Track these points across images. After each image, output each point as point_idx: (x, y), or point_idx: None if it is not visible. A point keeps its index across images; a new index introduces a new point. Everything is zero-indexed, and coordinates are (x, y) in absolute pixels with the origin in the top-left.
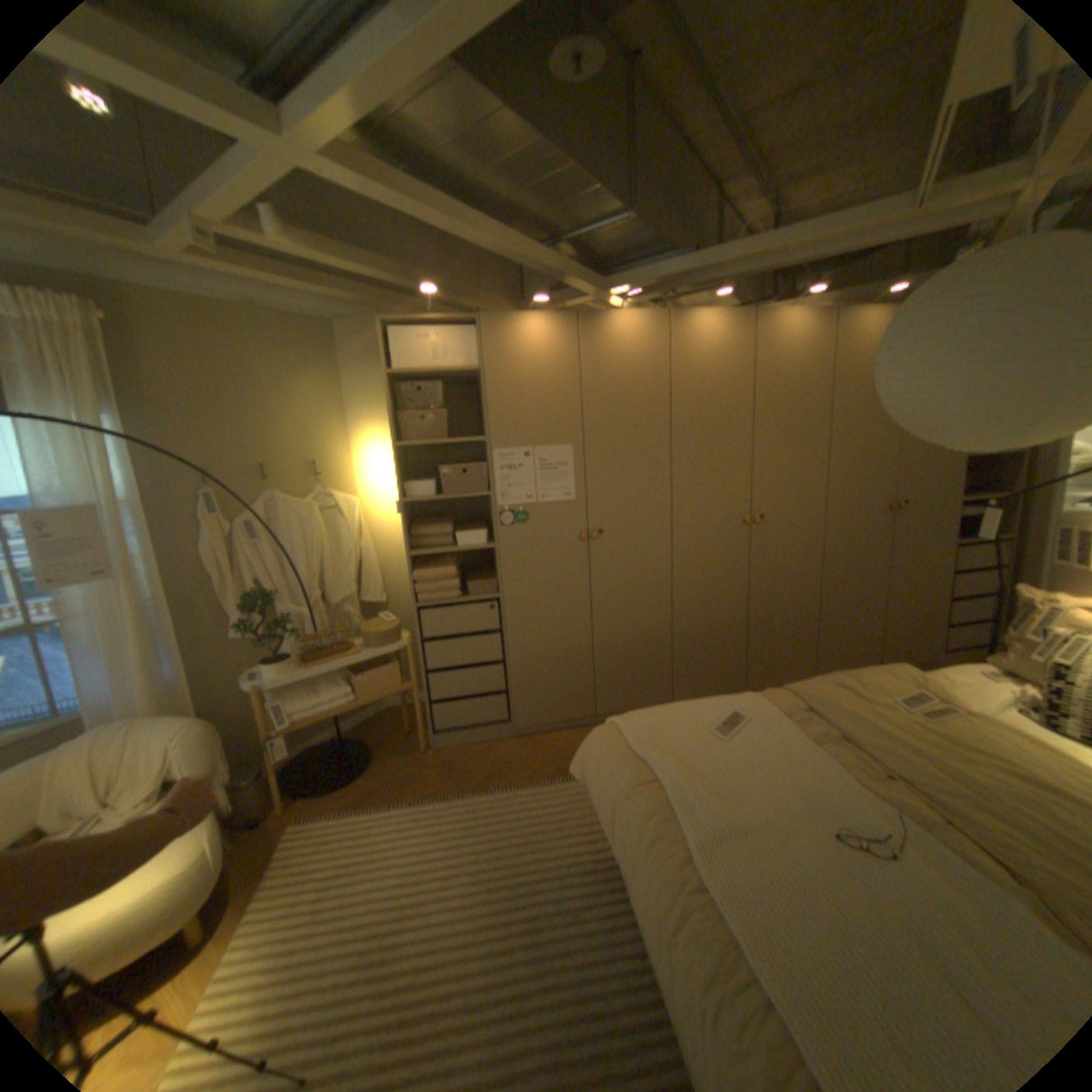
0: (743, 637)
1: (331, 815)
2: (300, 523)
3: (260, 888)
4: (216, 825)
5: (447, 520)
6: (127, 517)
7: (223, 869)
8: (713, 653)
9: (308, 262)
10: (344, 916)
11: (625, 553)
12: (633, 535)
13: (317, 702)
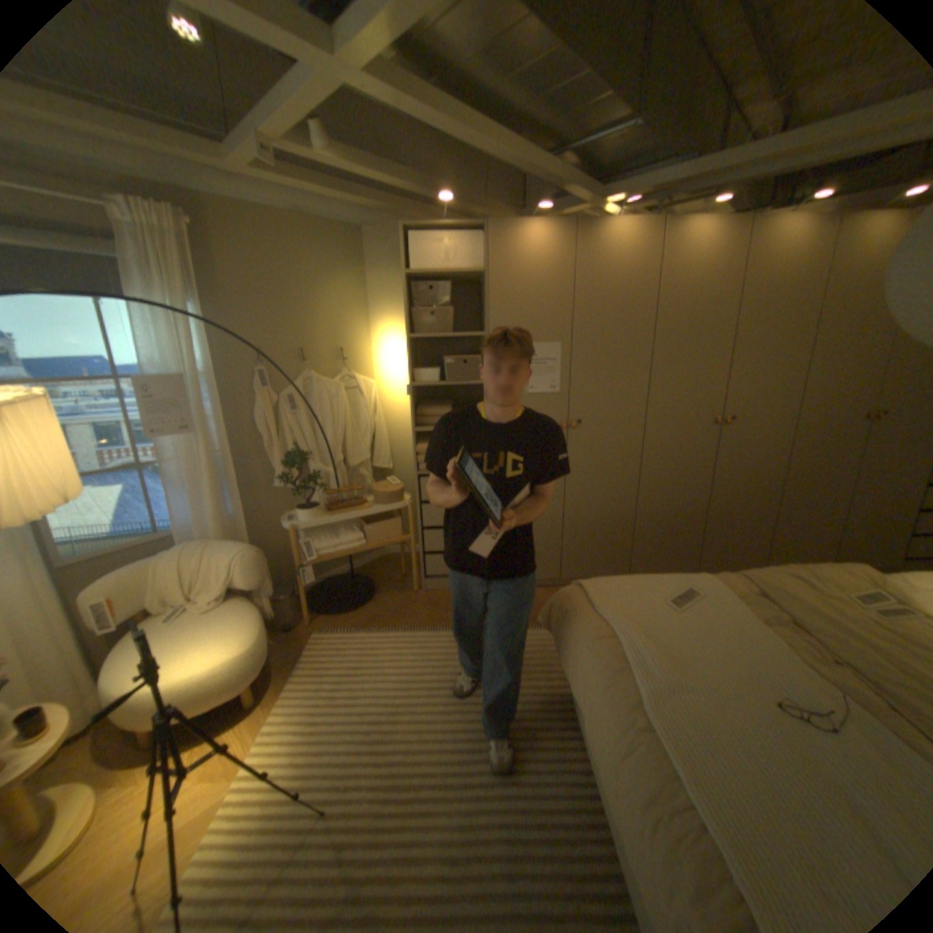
0: (701, 526)
1: (344, 630)
2: (328, 399)
3: (292, 675)
4: (262, 625)
5: (446, 404)
6: (203, 386)
7: (266, 657)
8: (671, 537)
9: (345, 173)
10: (352, 705)
11: (599, 442)
12: (608, 427)
13: (337, 542)
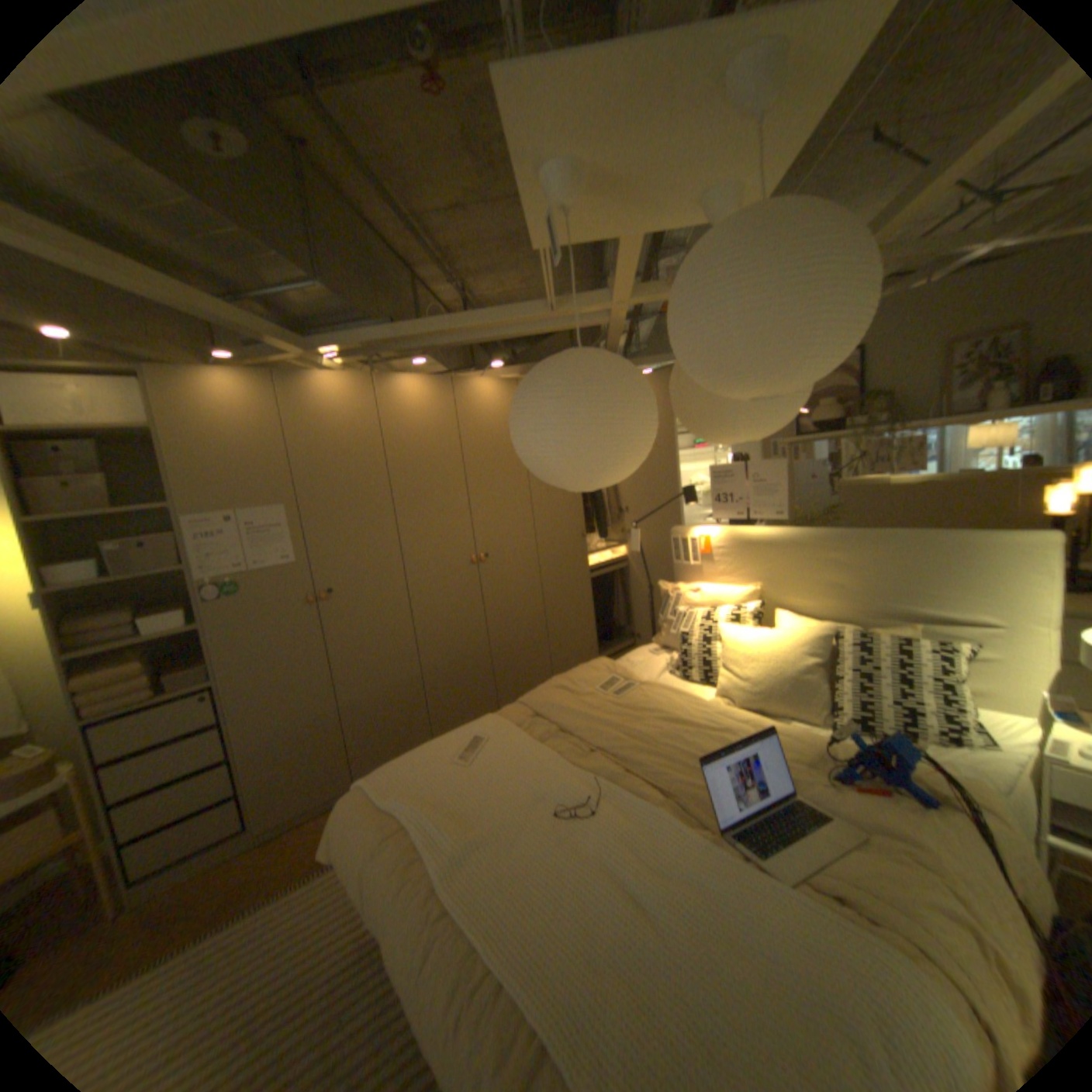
0: (489, 667)
1: None
2: None
3: None
4: None
5: (123, 608)
6: None
7: None
8: (464, 689)
9: None
10: None
11: (361, 609)
12: (367, 590)
13: None
